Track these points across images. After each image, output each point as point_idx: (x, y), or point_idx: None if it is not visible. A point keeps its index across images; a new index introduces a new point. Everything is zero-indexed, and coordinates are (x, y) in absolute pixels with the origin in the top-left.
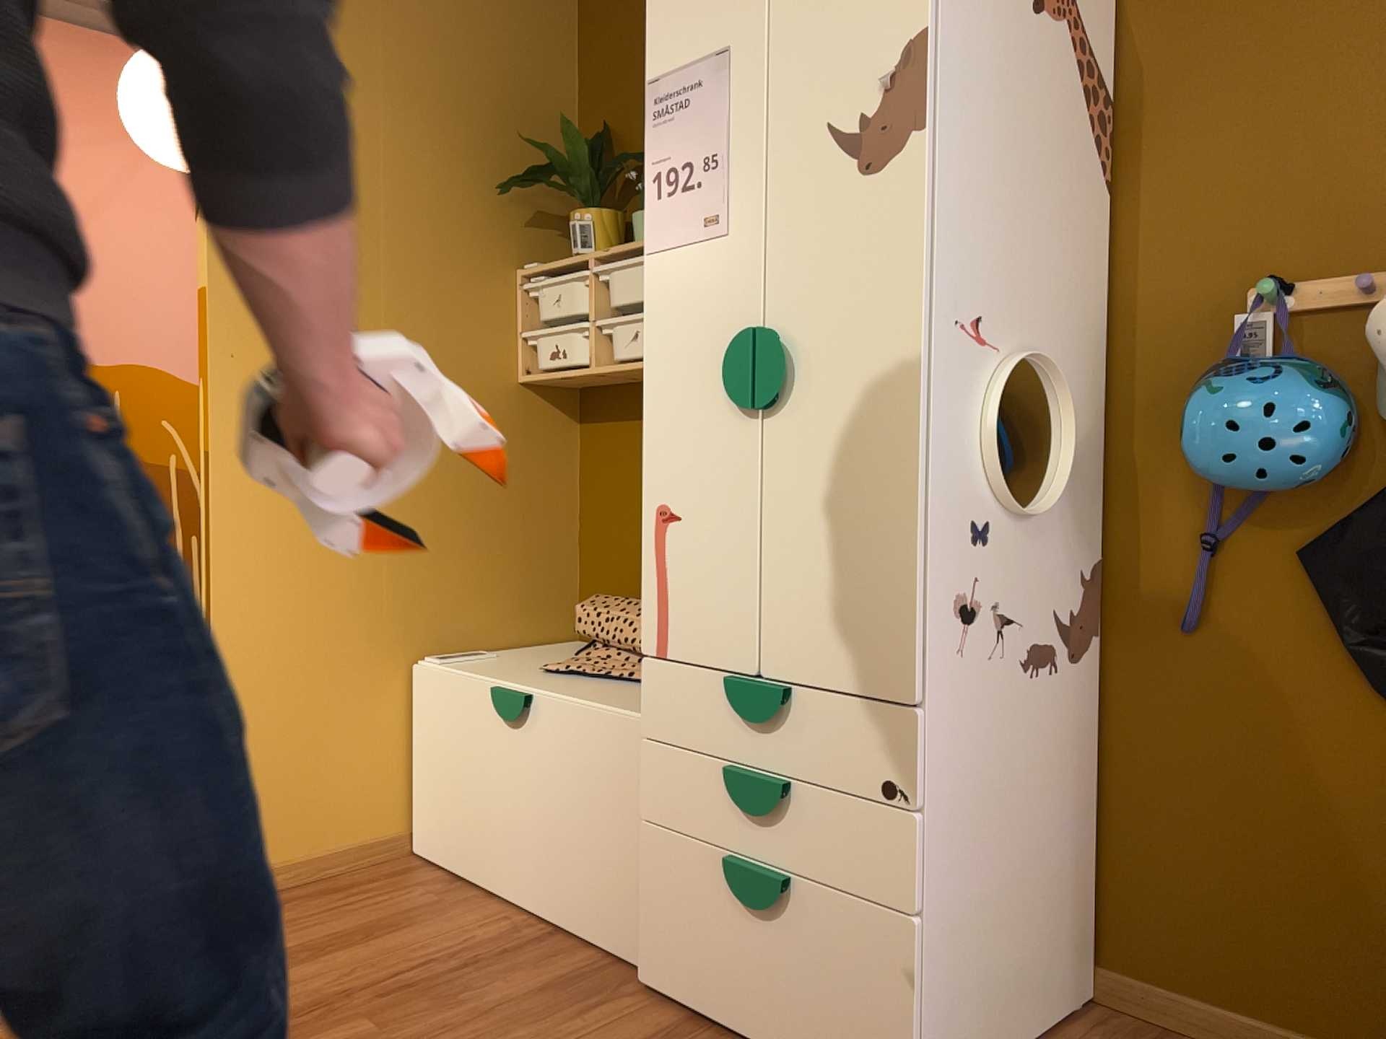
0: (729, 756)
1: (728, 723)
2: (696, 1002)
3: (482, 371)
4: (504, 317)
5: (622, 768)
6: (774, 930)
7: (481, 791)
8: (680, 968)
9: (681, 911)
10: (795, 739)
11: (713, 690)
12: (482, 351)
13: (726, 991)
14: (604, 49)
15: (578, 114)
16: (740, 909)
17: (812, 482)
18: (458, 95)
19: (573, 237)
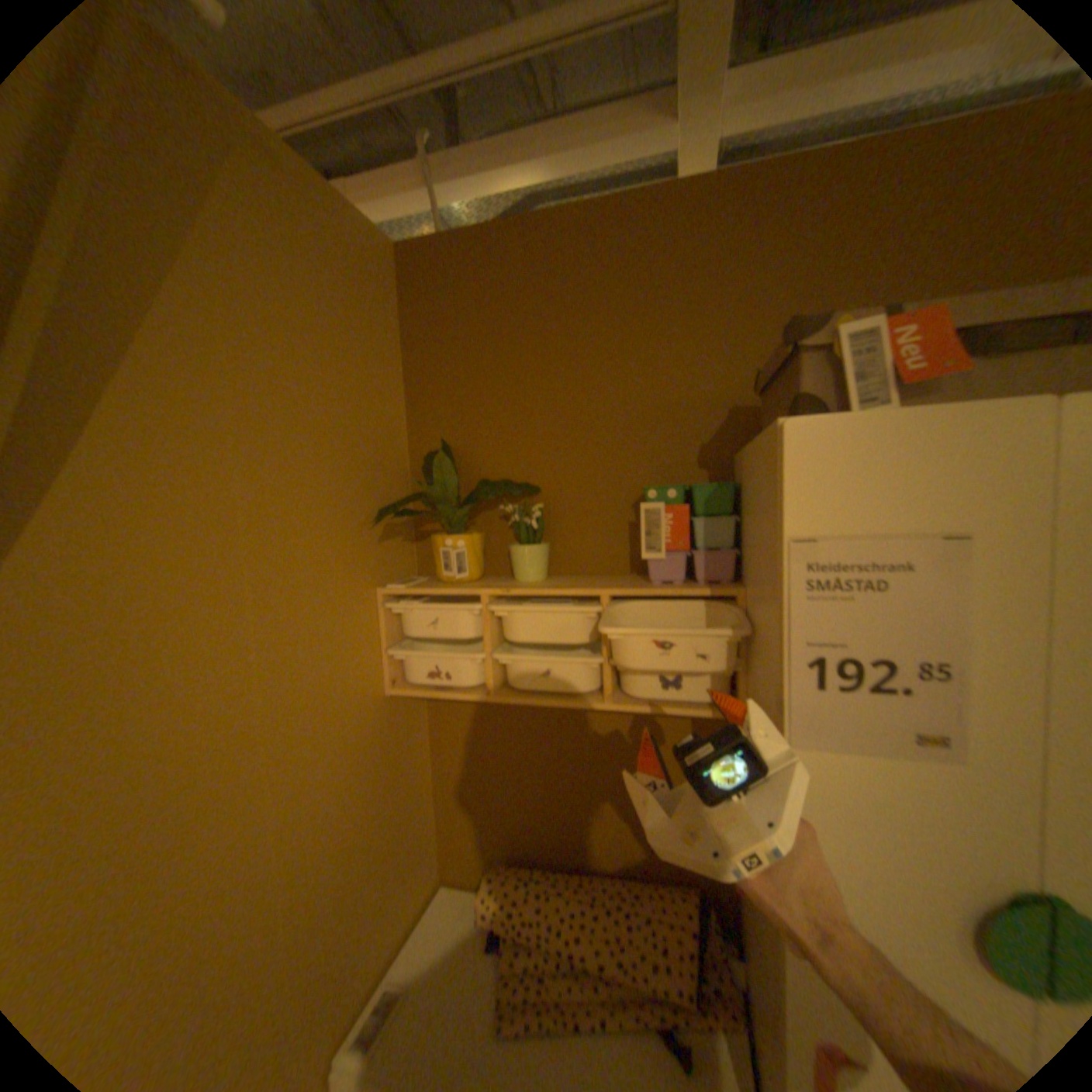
0: None
1: None
2: None
3: (359, 703)
4: (372, 637)
5: None
6: None
7: None
8: None
9: None
10: None
11: None
12: (358, 683)
13: None
14: (436, 367)
15: (407, 422)
16: None
17: None
18: (314, 418)
19: (442, 558)
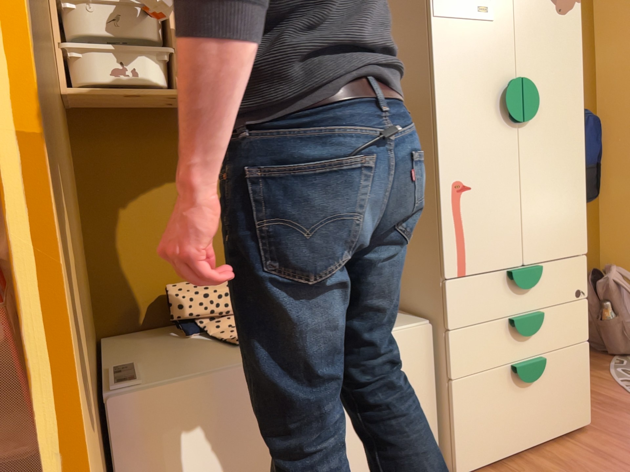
0: (509, 313)
1: (506, 295)
2: (496, 455)
3: None
4: None
5: (412, 362)
6: (535, 385)
7: (254, 464)
8: (486, 445)
9: (484, 414)
10: (540, 288)
11: (496, 282)
12: None
13: (513, 434)
14: None
15: None
16: (518, 388)
17: (544, 161)
18: None
19: None
